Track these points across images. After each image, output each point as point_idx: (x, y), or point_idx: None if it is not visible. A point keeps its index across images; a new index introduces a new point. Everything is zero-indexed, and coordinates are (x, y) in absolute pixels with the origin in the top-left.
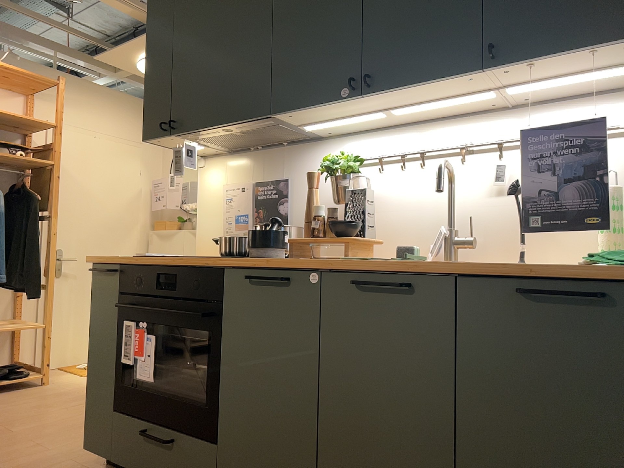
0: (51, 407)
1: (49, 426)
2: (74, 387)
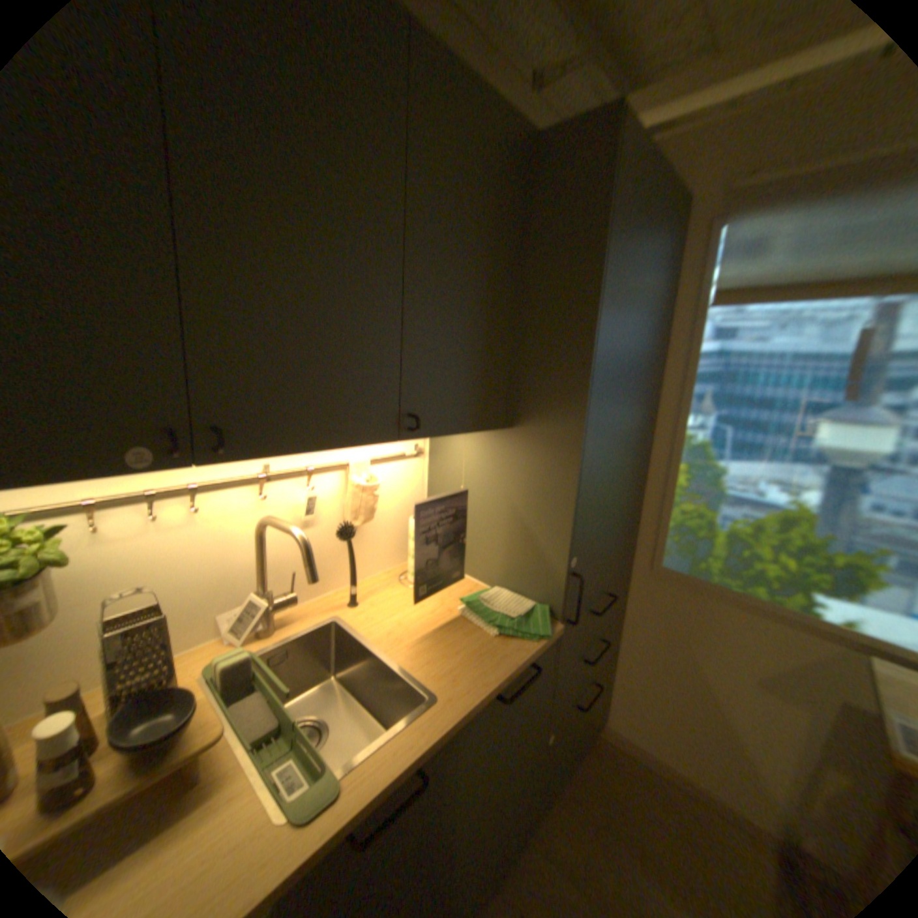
0: None
1: None
2: None
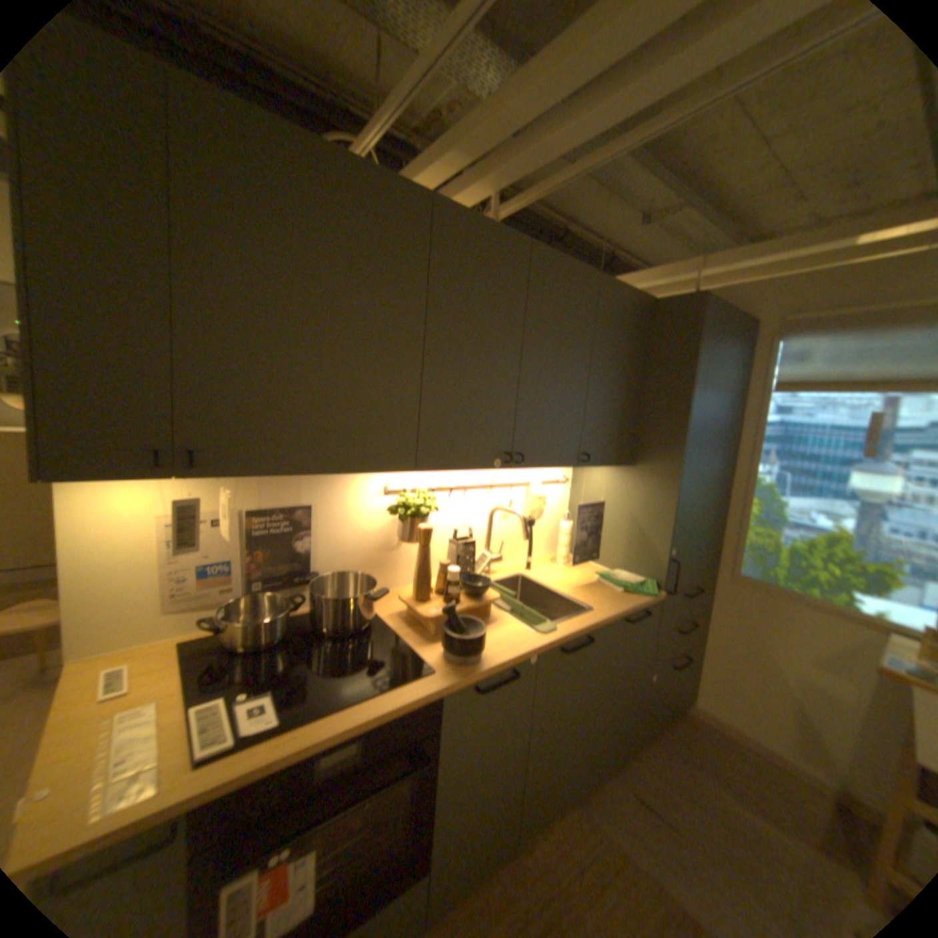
0: None
1: None
2: None
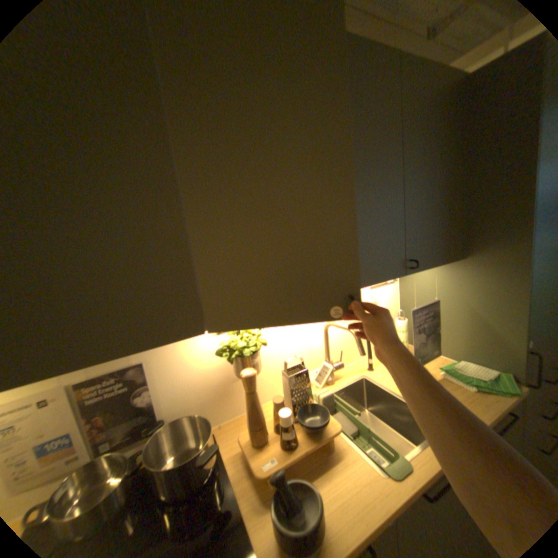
0: None
1: None
2: None
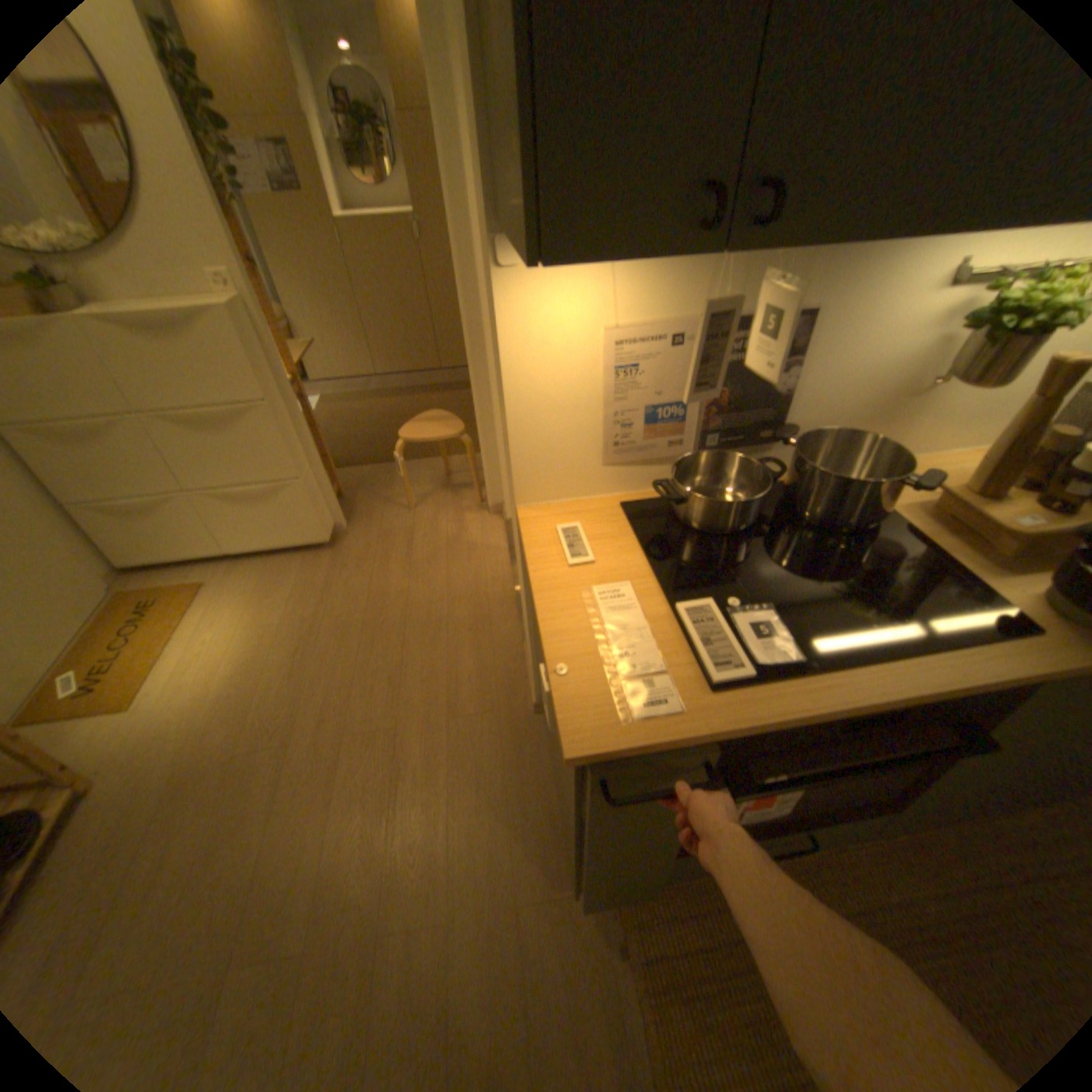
0: (240, 833)
1: (337, 876)
2: (171, 750)
